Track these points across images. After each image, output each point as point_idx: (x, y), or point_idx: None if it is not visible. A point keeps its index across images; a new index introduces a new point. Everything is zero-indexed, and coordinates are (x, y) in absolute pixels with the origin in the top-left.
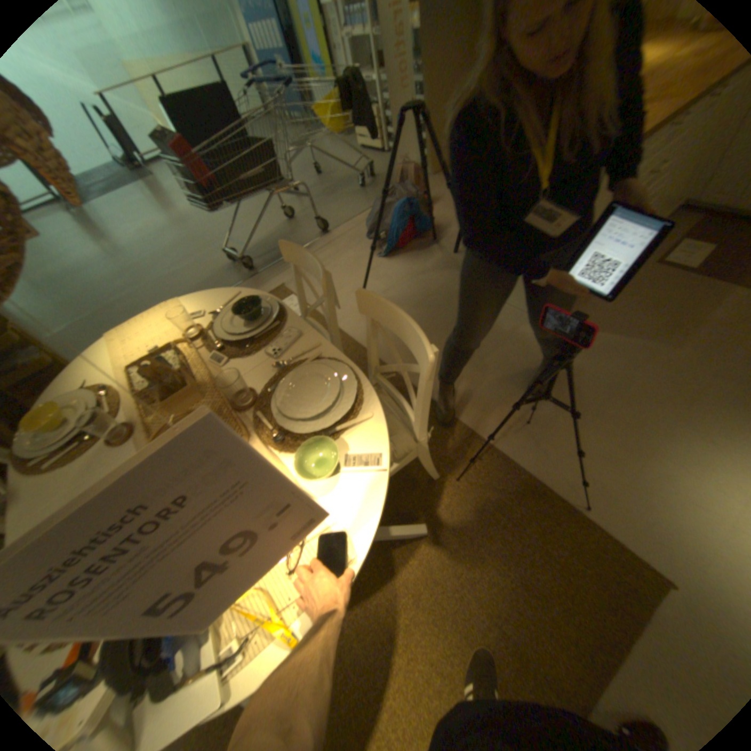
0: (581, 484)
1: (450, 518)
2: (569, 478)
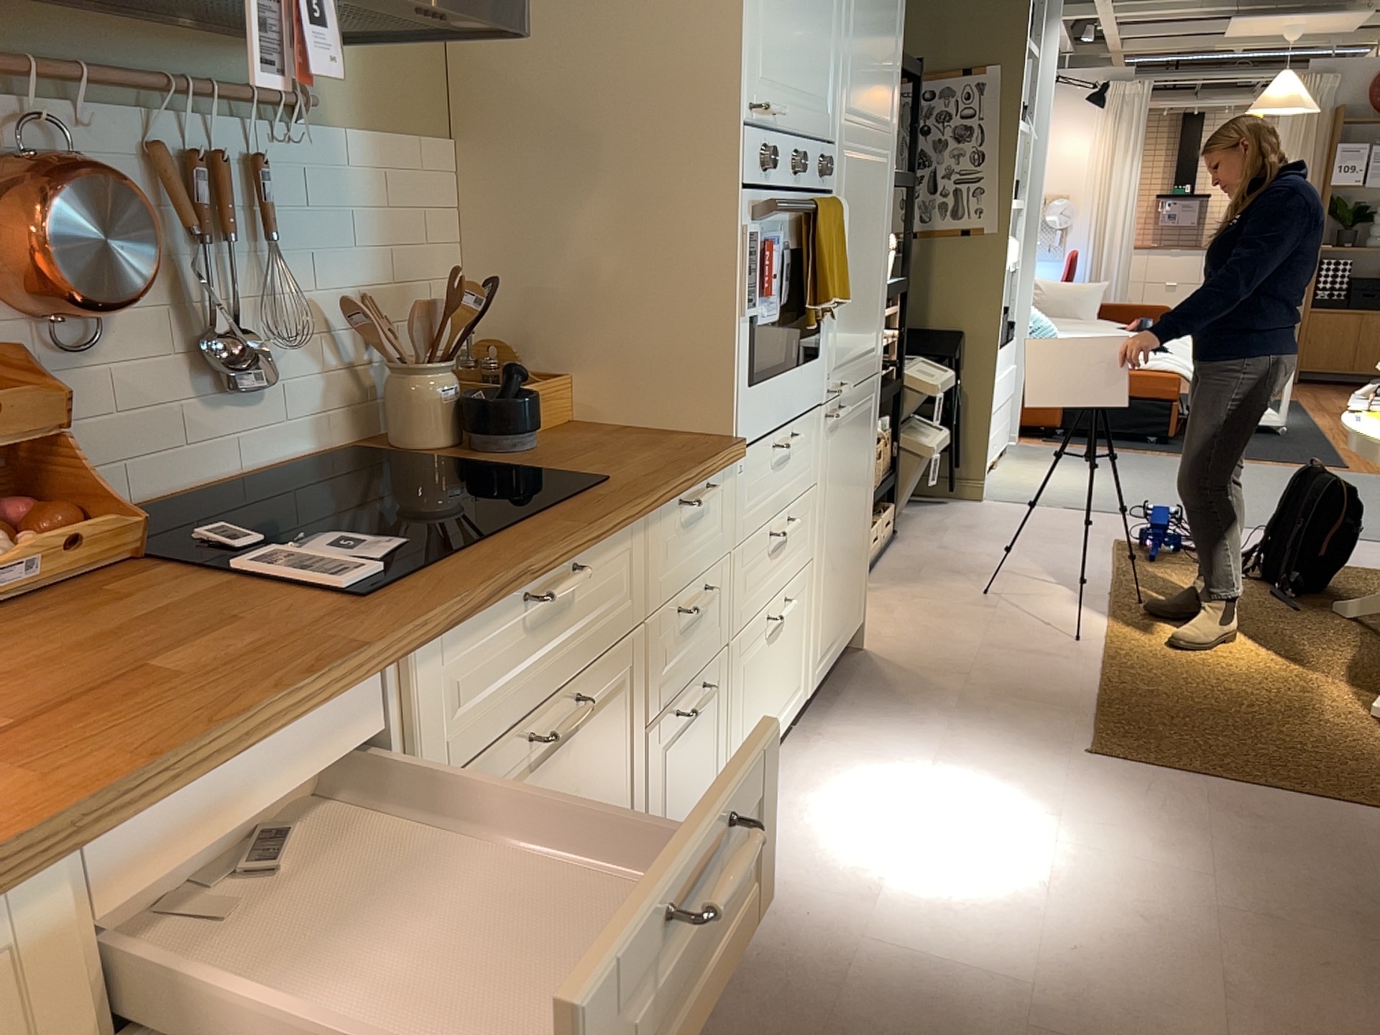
0: (1262, 811)
1: (1363, 736)
2: (1286, 814)
